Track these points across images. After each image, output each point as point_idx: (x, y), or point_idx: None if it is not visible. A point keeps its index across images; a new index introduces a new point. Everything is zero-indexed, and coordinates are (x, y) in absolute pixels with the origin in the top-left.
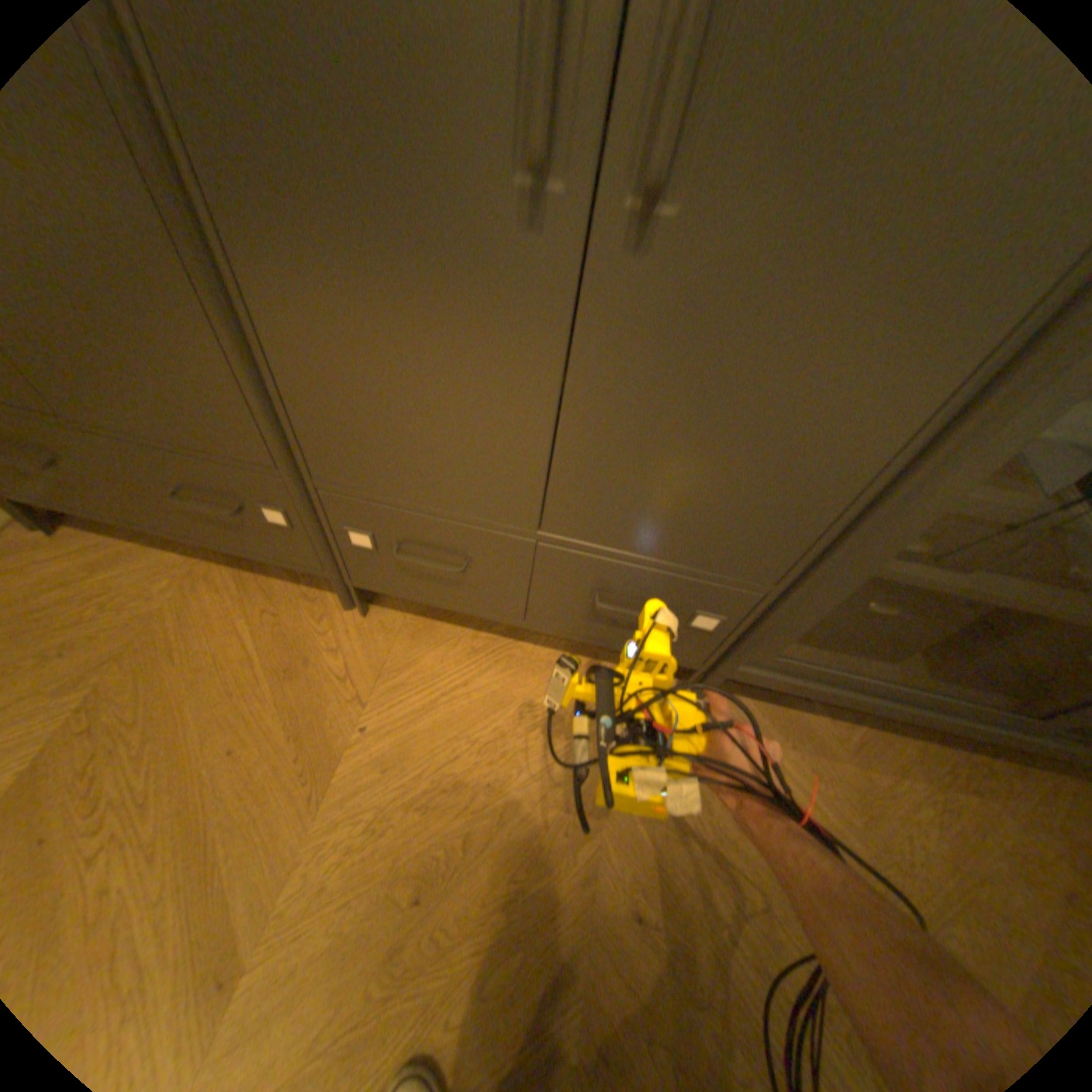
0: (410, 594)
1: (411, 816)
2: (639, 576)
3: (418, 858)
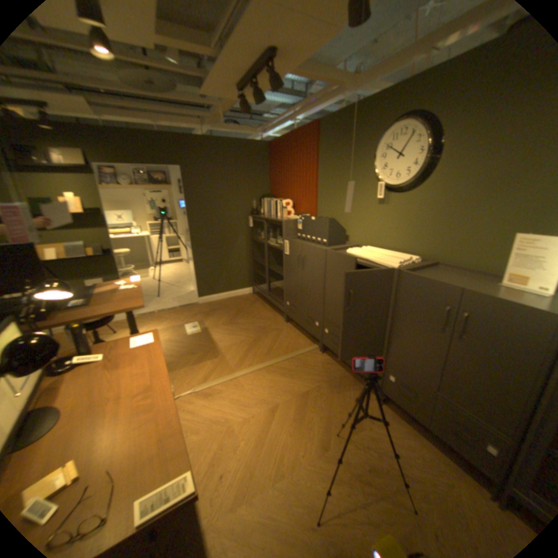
0: (398, 402)
1: (376, 456)
2: (467, 420)
3: (374, 465)
